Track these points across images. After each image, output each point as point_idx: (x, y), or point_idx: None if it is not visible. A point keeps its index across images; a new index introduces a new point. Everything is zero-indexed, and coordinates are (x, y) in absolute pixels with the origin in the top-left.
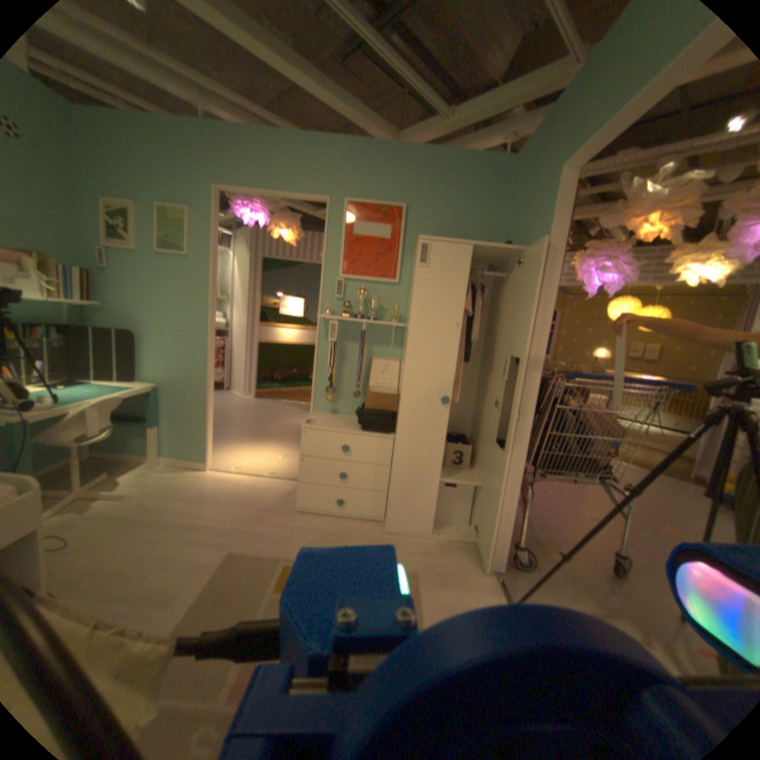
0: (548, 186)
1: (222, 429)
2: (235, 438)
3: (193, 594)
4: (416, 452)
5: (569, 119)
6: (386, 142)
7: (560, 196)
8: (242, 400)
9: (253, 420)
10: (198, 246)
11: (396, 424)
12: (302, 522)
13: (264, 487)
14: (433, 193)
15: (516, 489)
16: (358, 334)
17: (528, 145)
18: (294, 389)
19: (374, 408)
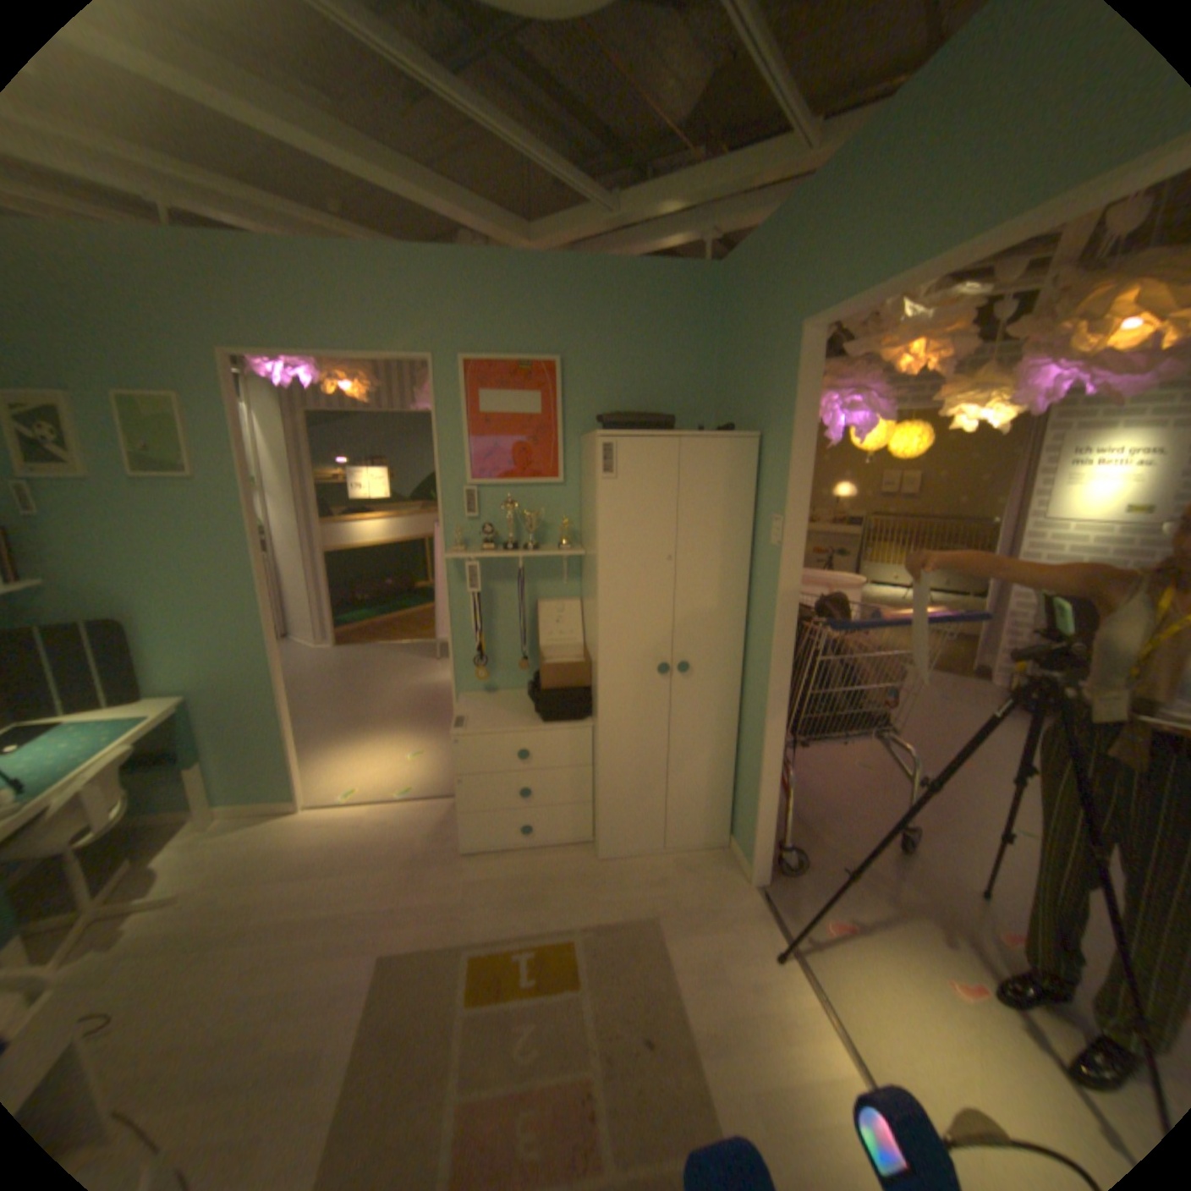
0: (783, 345)
1: (297, 719)
2: (325, 732)
3: (345, 1039)
4: (630, 744)
5: (807, 247)
6: (513, 252)
7: (803, 369)
8: (313, 652)
9: (344, 690)
10: (209, 455)
11: (596, 708)
12: (474, 868)
13: (399, 818)
14: (601, 332)
15: (774, 777)
16: (511, 566)
17: (740, 255)
18: (394, 613)
19: (557, 686)
